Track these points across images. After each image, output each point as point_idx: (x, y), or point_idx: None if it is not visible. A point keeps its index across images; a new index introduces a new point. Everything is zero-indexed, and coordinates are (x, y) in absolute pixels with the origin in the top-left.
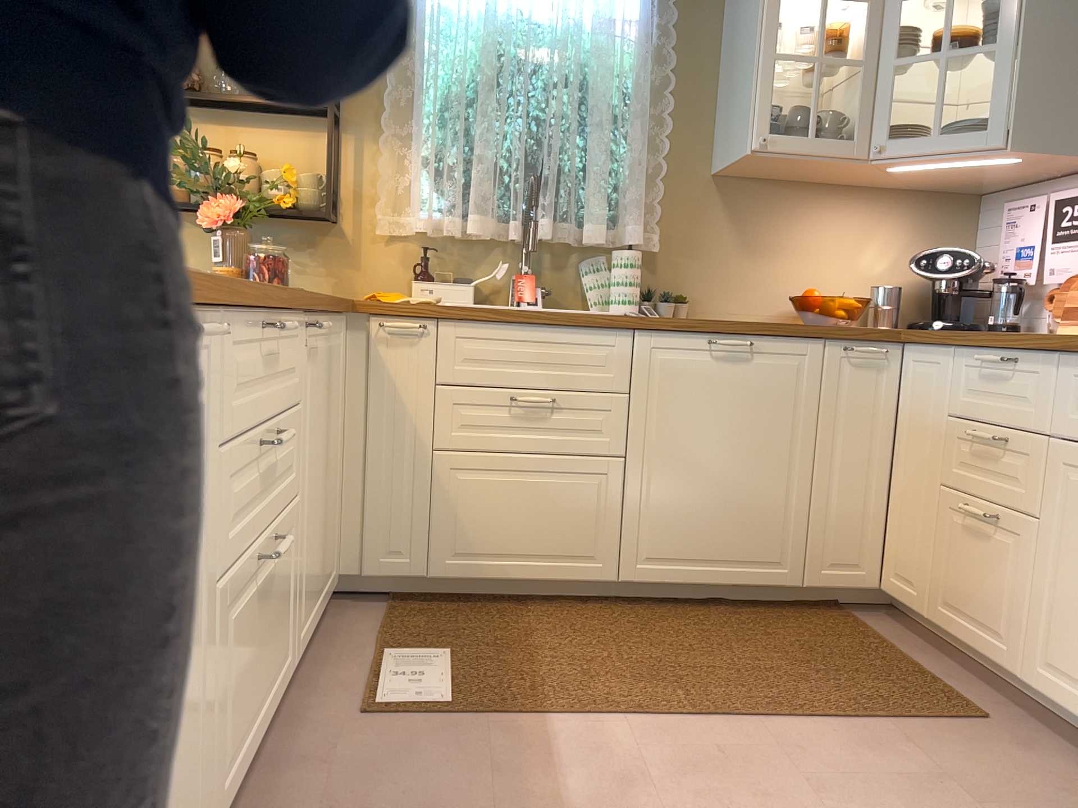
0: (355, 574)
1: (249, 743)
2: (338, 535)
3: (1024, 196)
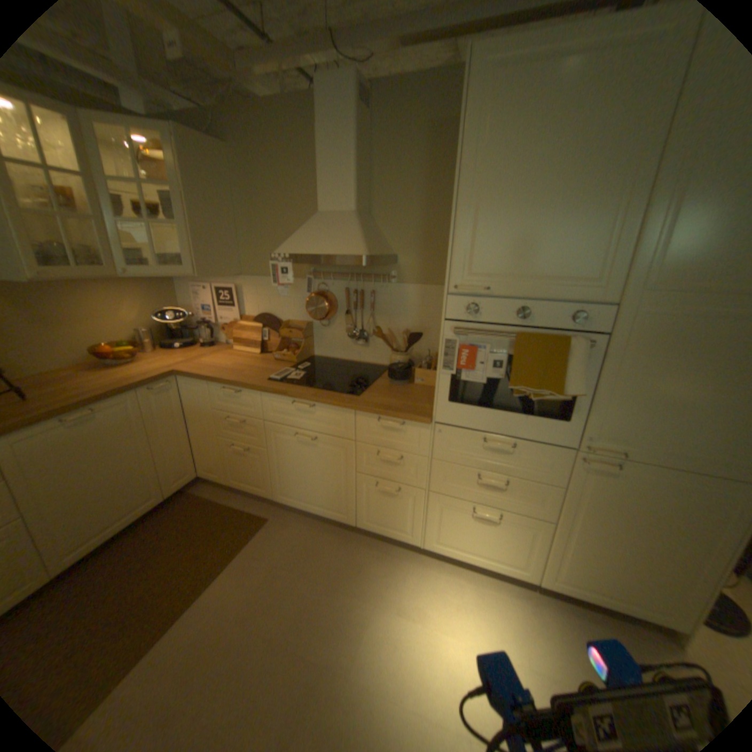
0: None
1: None
2: None
3: (194, 279)
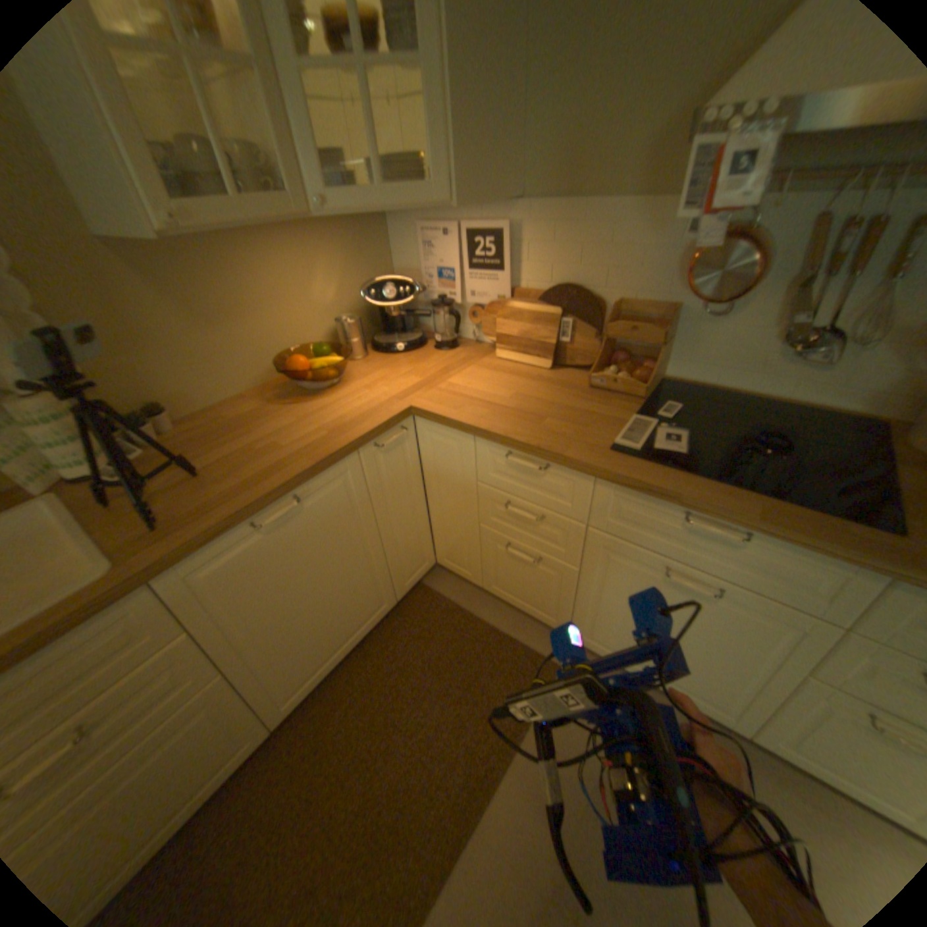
0: None
1: None
2: None
3: (425, 213)
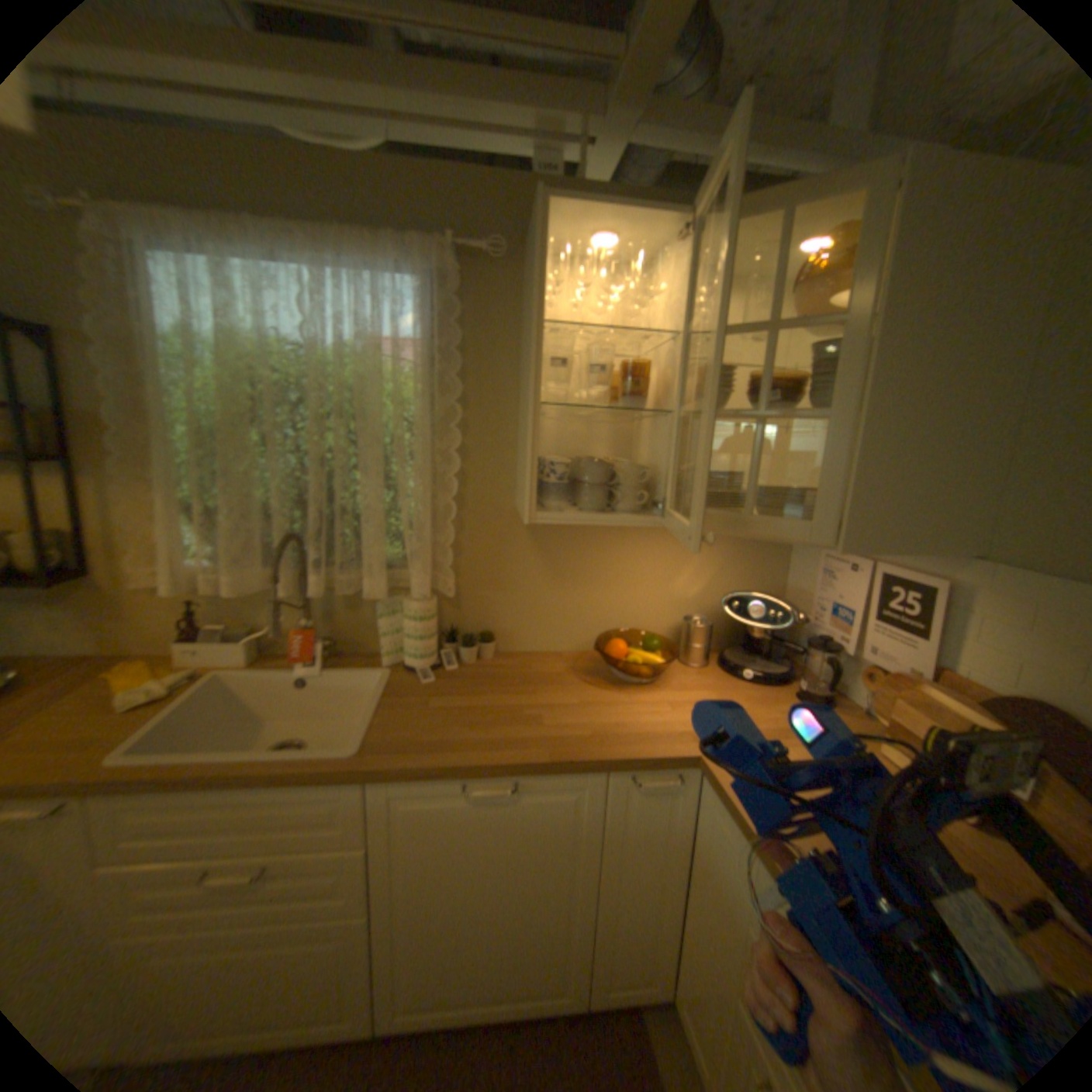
0: None
1: None
2: None
3: None
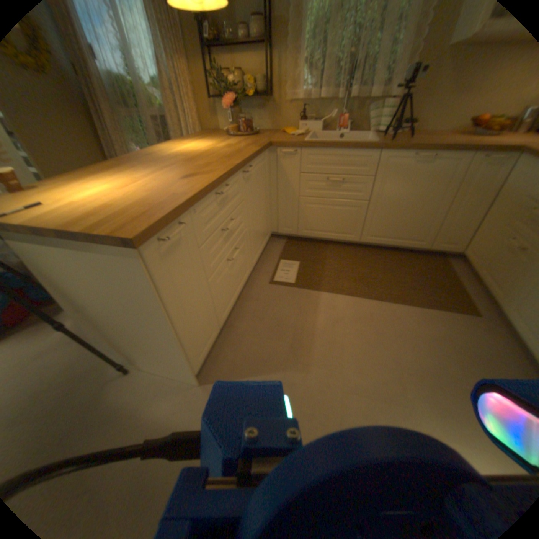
0: (275, 232)
1: (233, 298)
2: (269, 222)
3: None
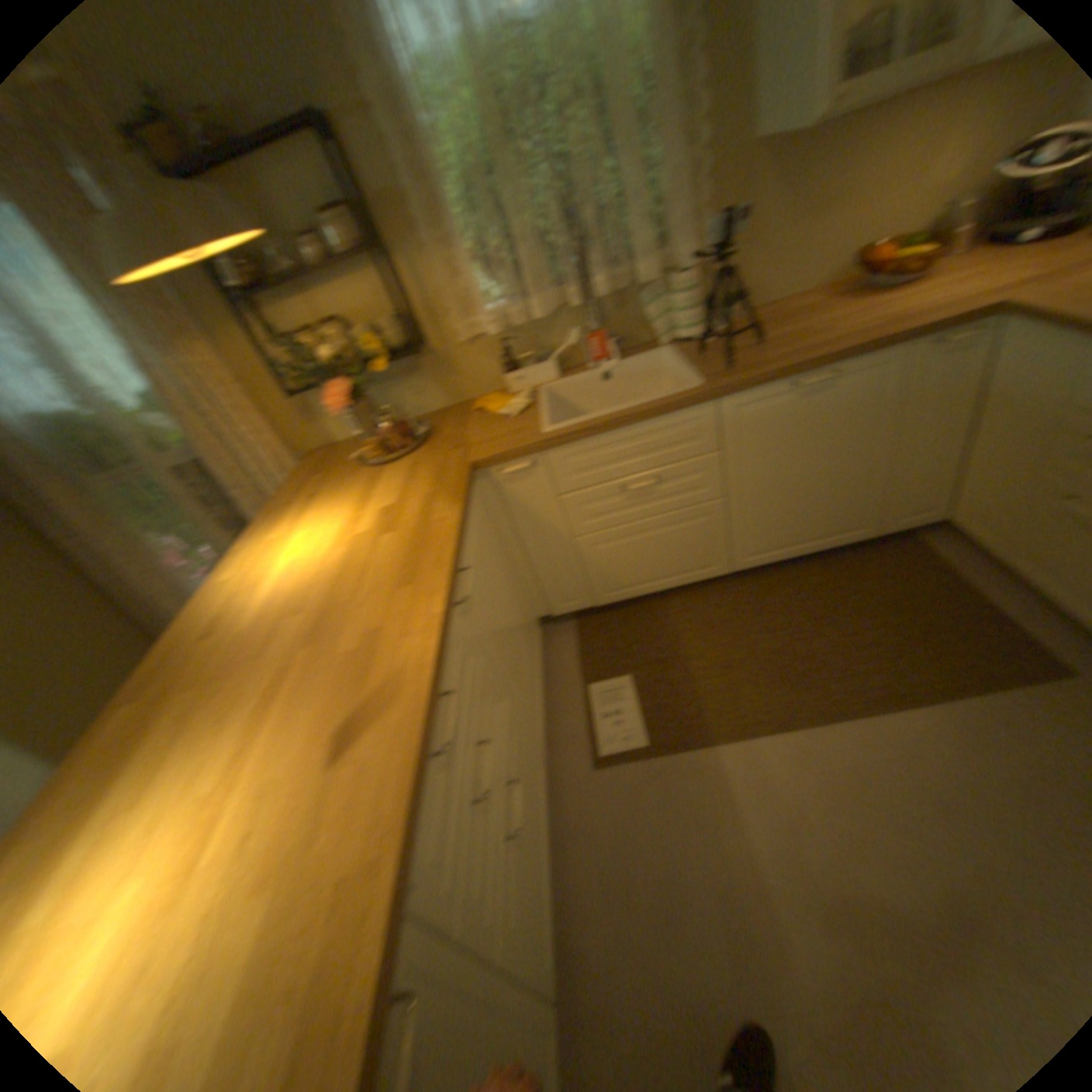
0: (546, 616)
1: (545, 880)
2: (527, 605)
3: None
